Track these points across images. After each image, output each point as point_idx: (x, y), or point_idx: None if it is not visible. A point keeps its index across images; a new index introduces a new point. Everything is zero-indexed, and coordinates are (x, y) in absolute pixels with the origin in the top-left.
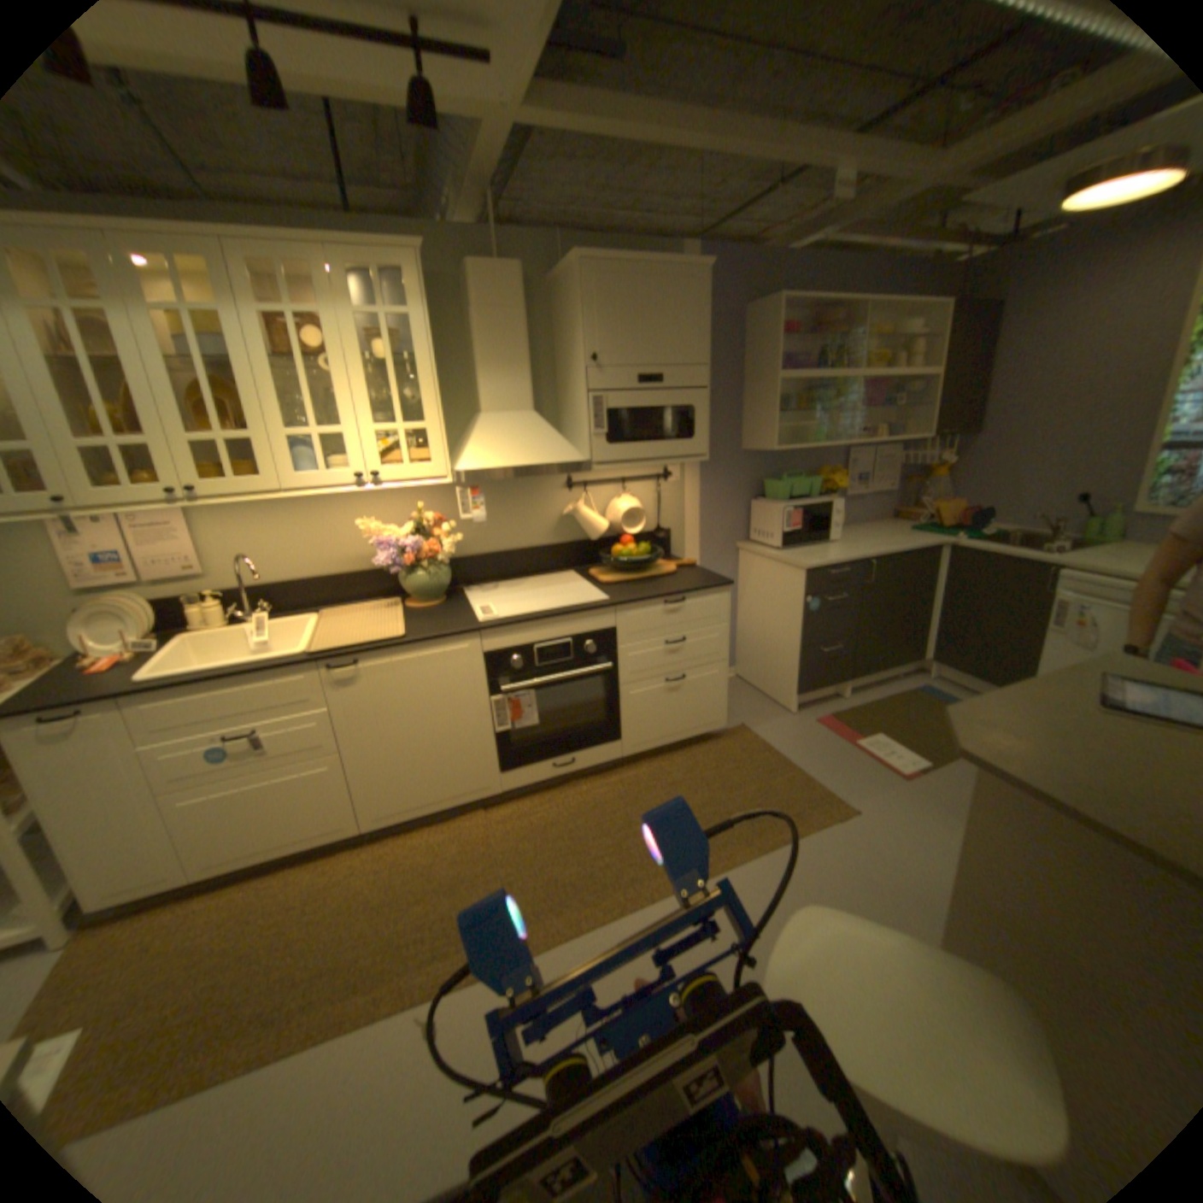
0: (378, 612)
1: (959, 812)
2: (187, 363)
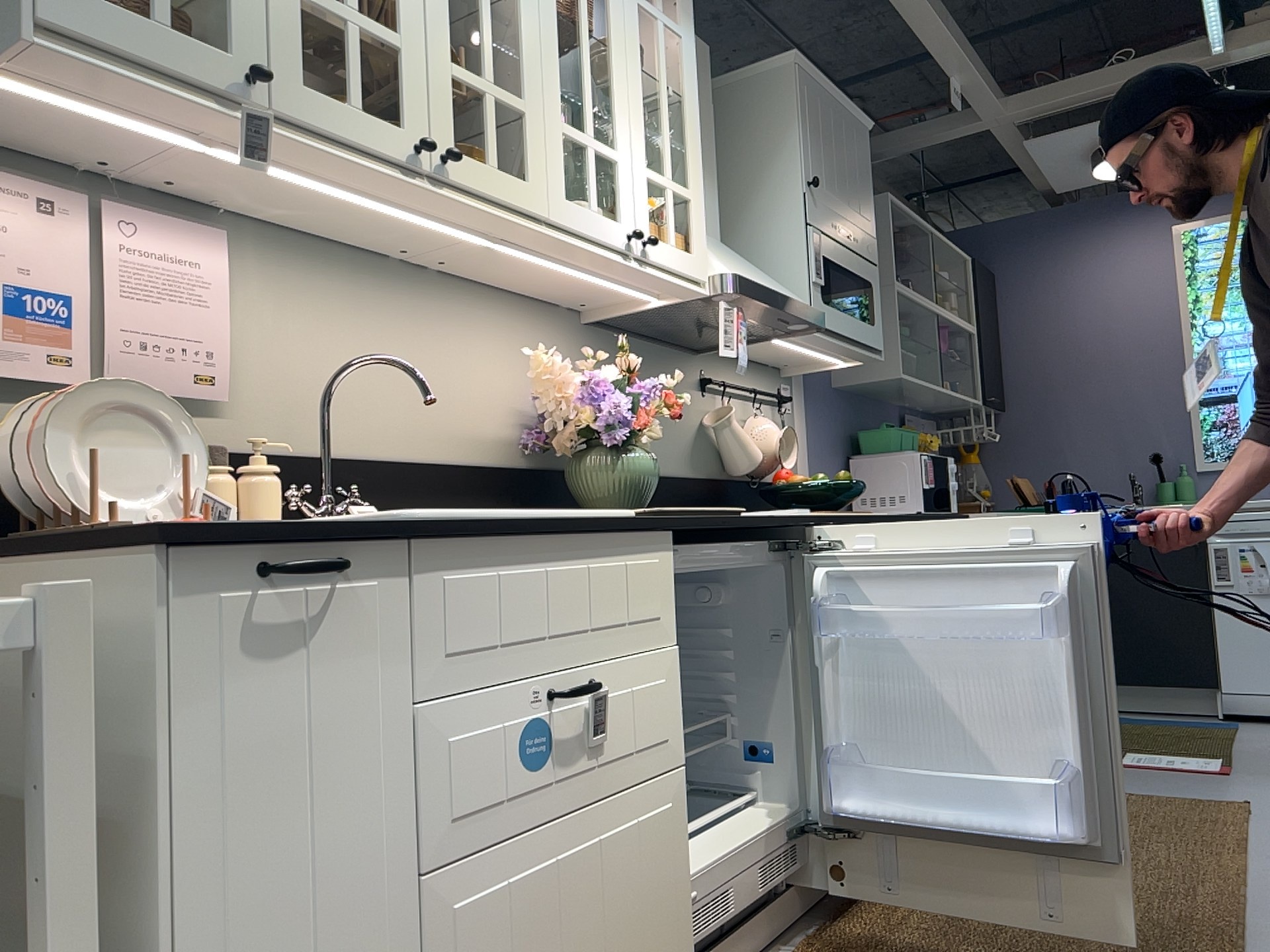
0: None
1: None
2: None
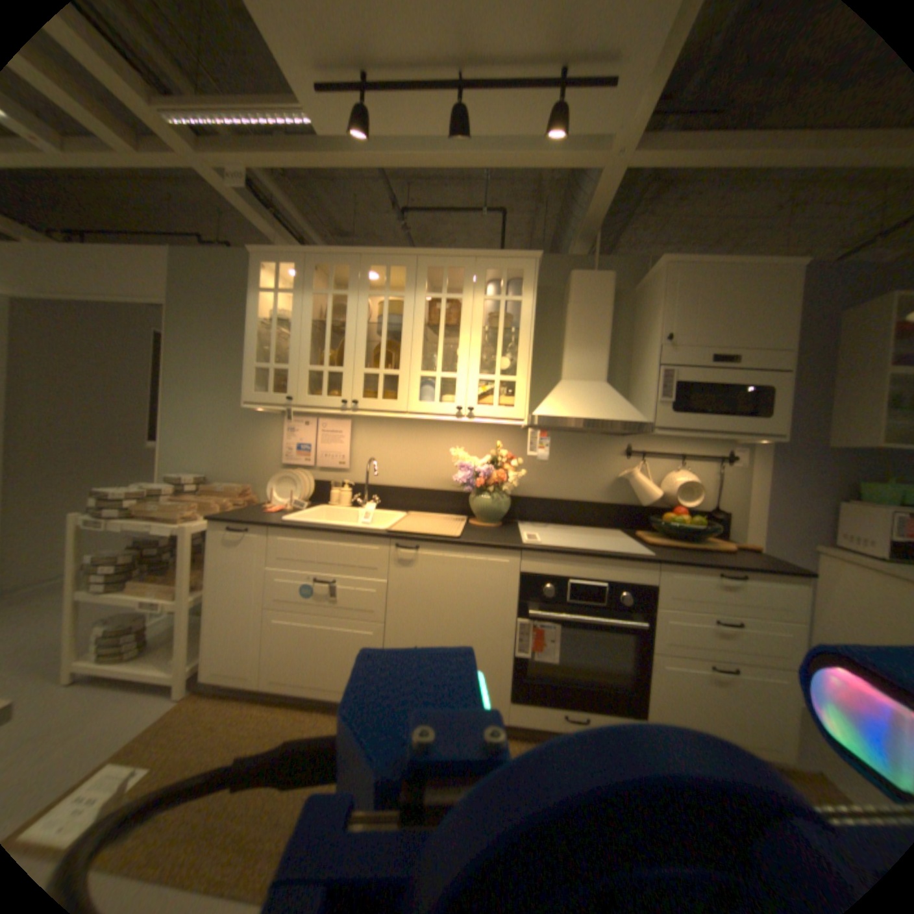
0: (446, 520)
1: None
2: (380, 334)
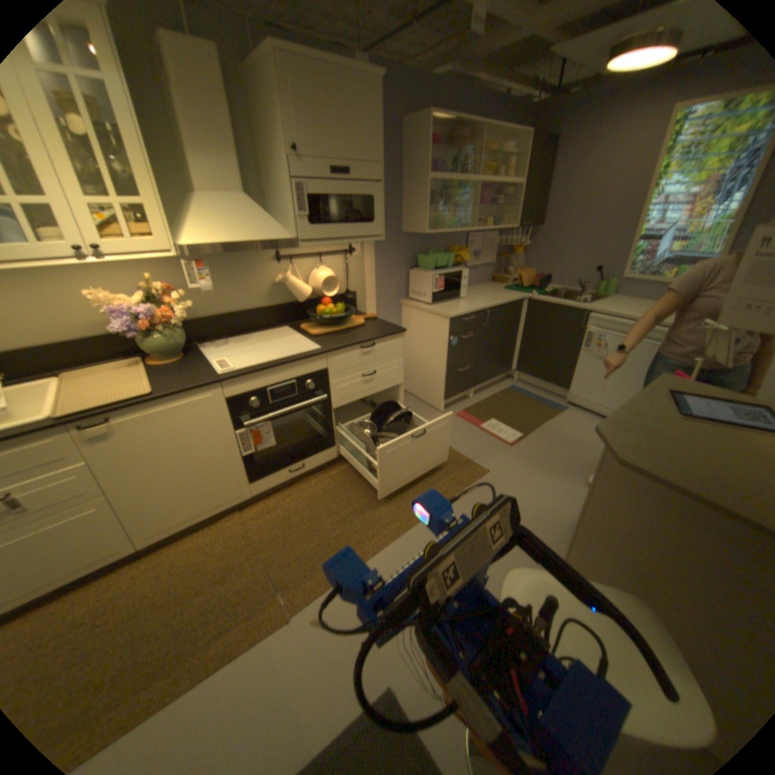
0: (121, 371)
1: (540, 461)
2: None
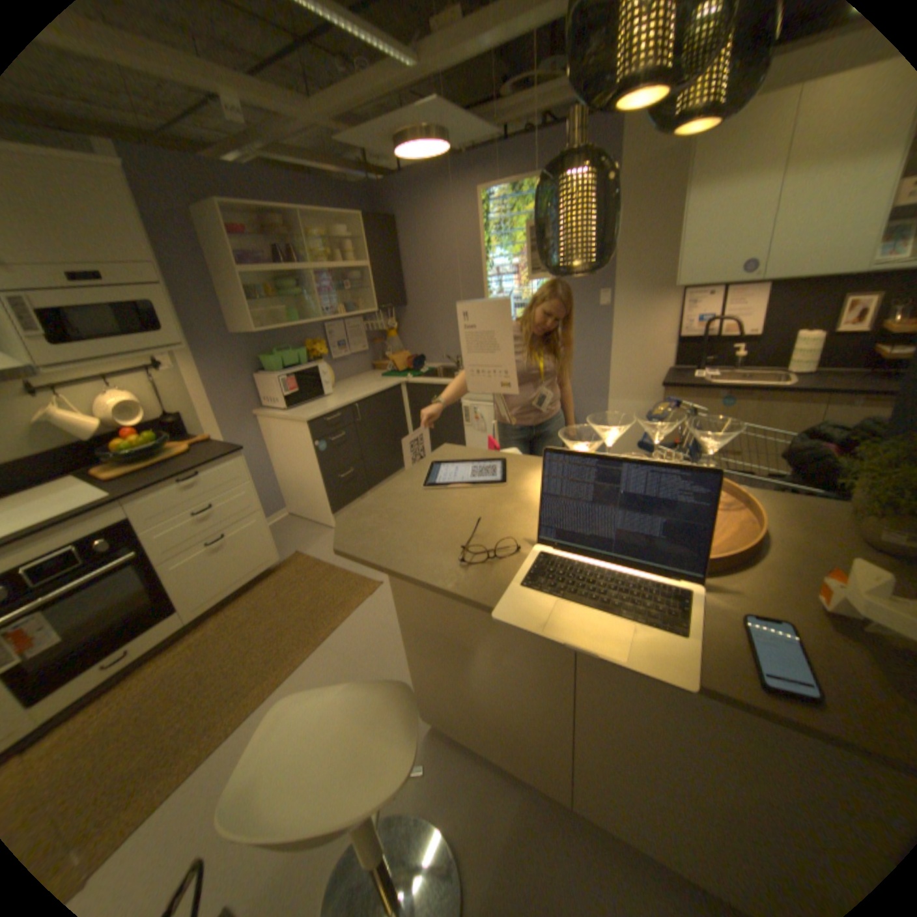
0: None
1: None
2: None
